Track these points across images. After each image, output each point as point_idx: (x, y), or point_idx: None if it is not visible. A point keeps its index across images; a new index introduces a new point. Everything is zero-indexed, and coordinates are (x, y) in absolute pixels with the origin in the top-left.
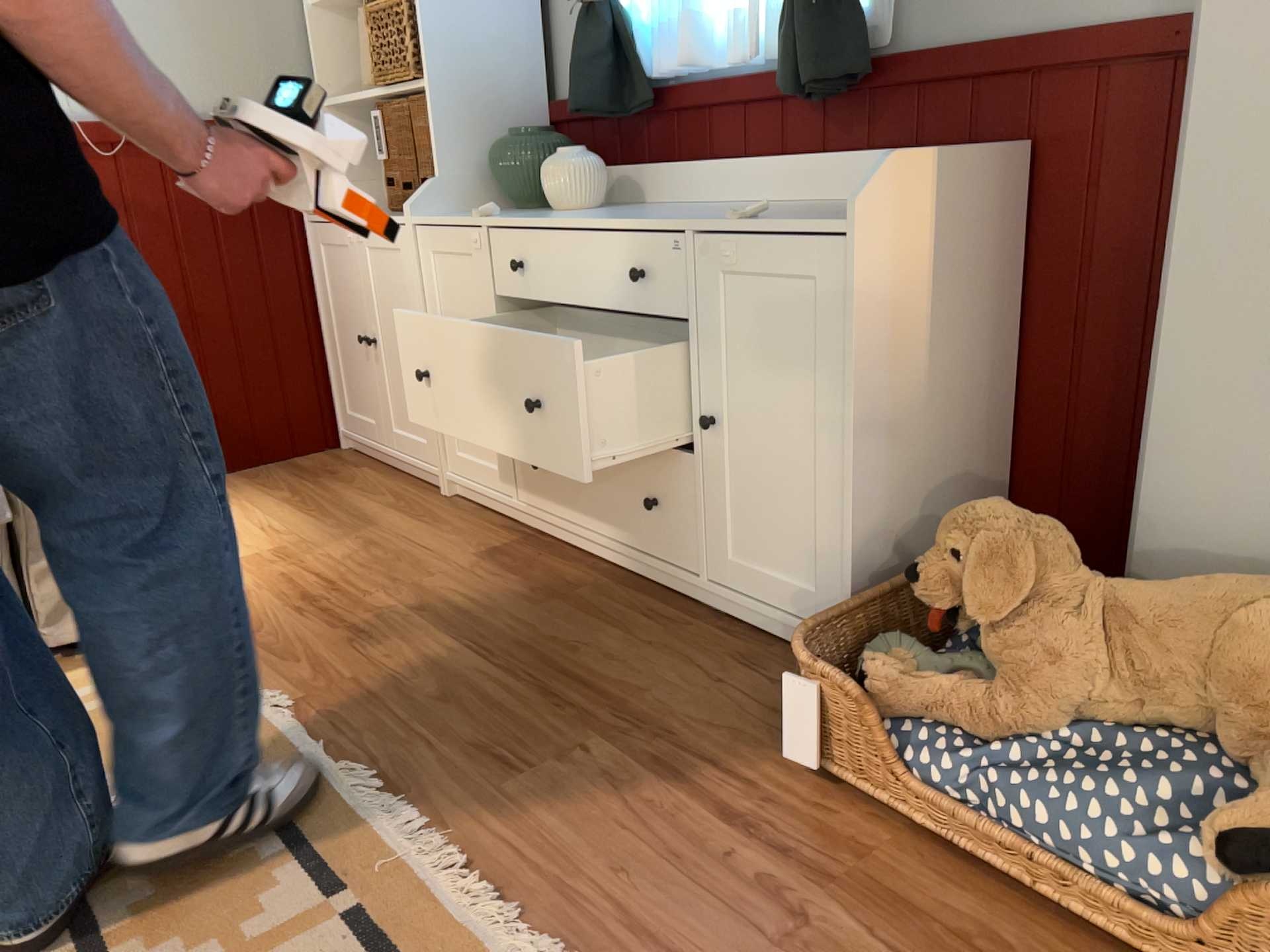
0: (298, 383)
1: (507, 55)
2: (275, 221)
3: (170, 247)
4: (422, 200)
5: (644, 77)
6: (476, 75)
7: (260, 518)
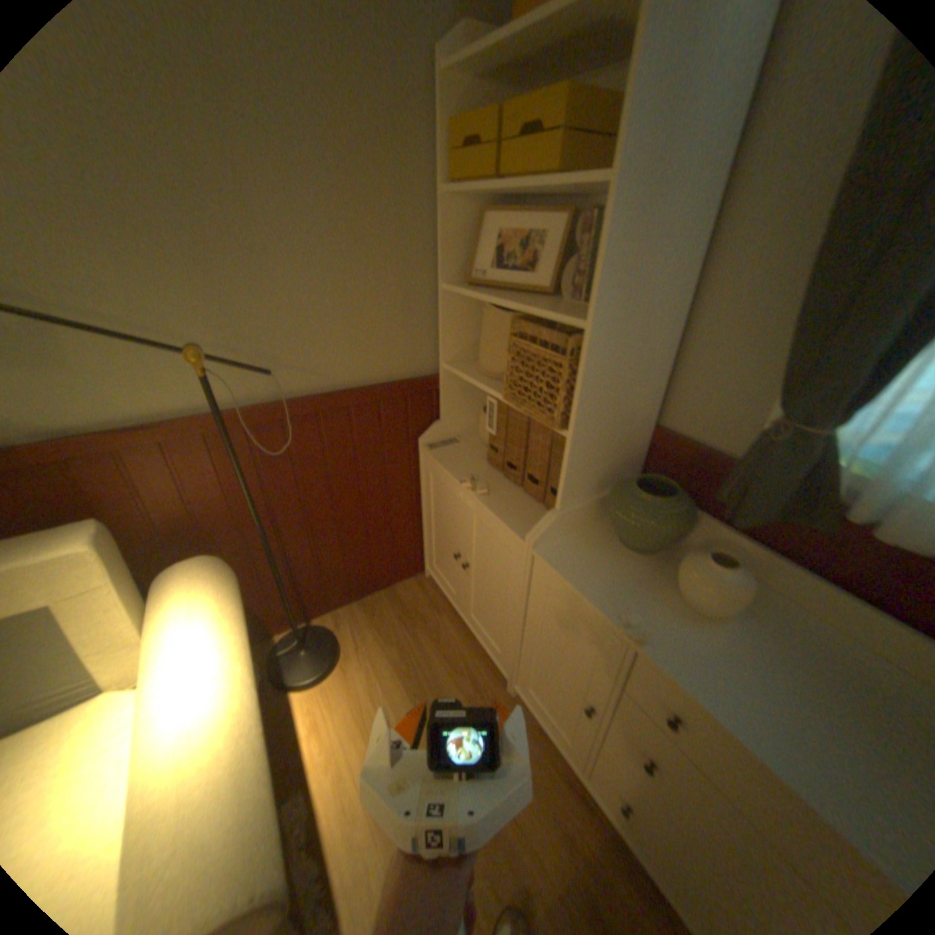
0: (403, 543)
1: (645, 394)
2: (399, 448)
3: (322, 479)
4: (547, 532)
5: (848, 510)
6: (616, 418)
7: (381, 701)
